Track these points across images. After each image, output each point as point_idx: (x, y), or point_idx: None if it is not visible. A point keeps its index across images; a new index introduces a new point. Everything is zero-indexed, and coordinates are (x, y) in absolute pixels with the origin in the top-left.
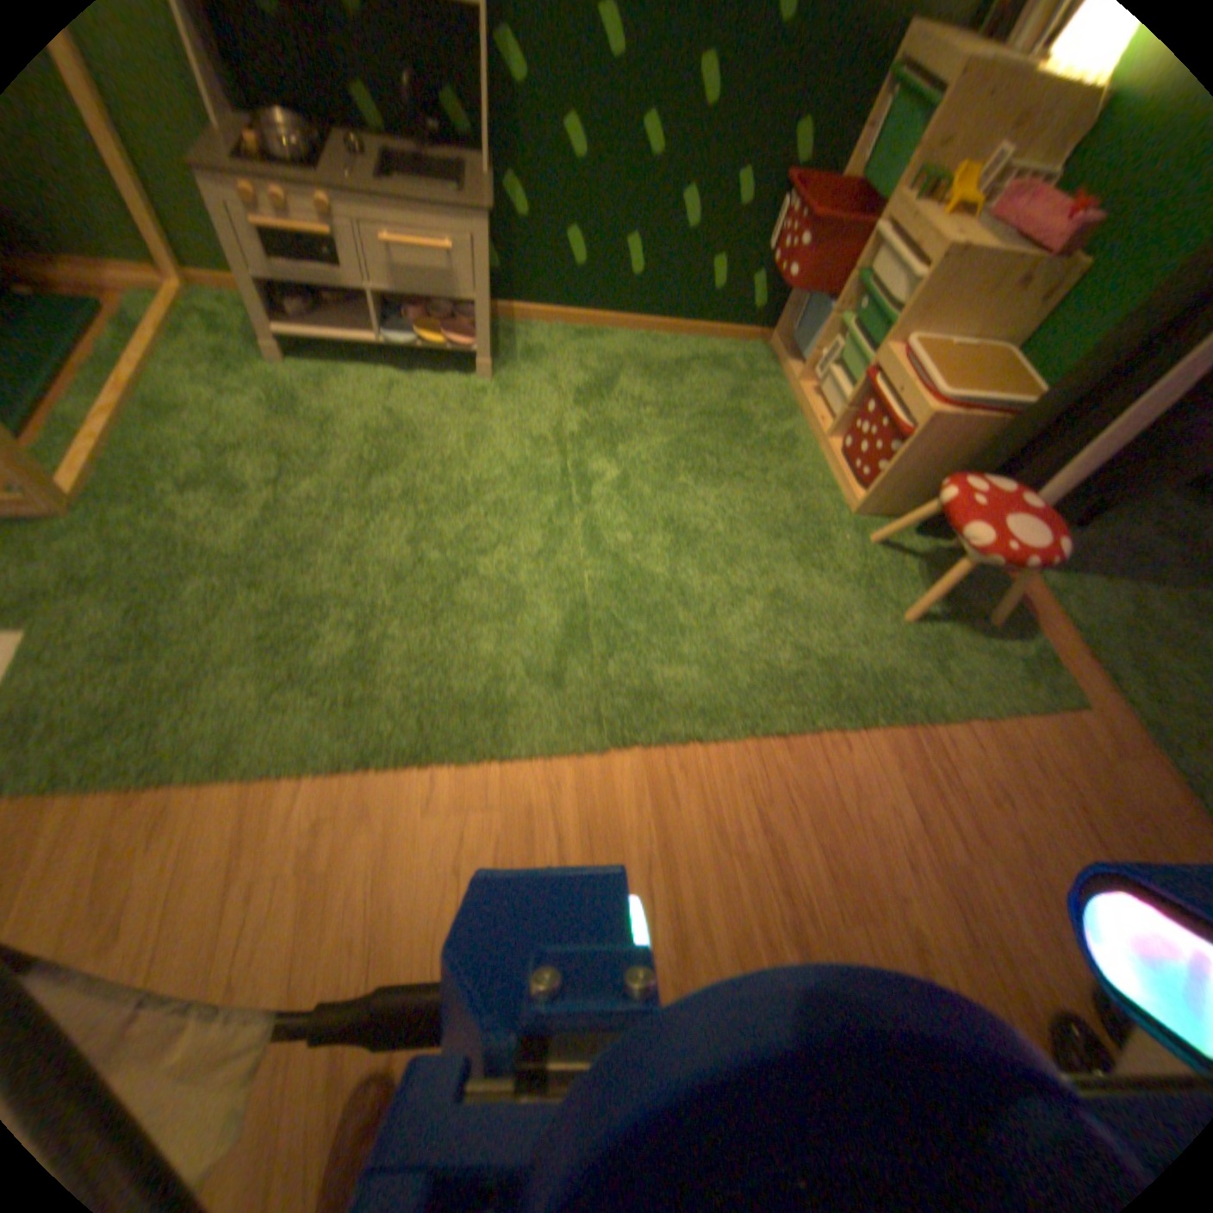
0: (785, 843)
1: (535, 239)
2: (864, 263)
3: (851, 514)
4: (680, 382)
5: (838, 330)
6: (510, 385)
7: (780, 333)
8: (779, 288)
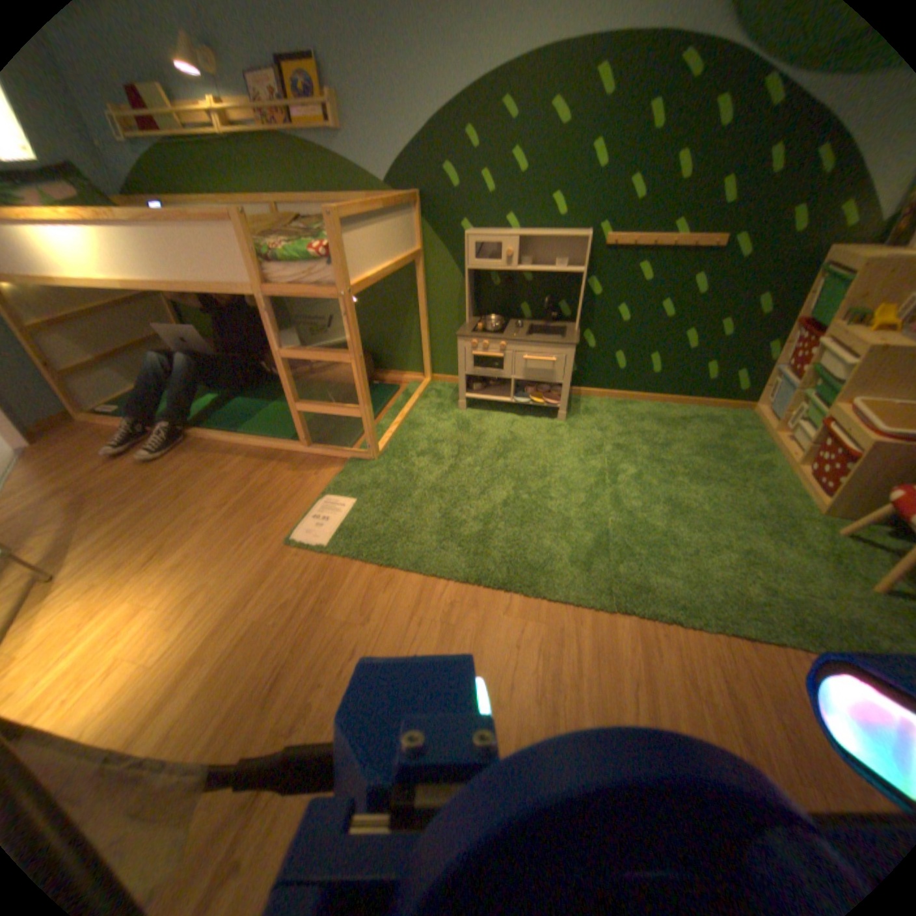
0: (746, 709)
1: (596, 357)
2: (815, 360)
3: (821, 515)
4: (682, 429)
5: (803, 400)
6: (573, 425)
7: (761, 404)
8: (757, 378)
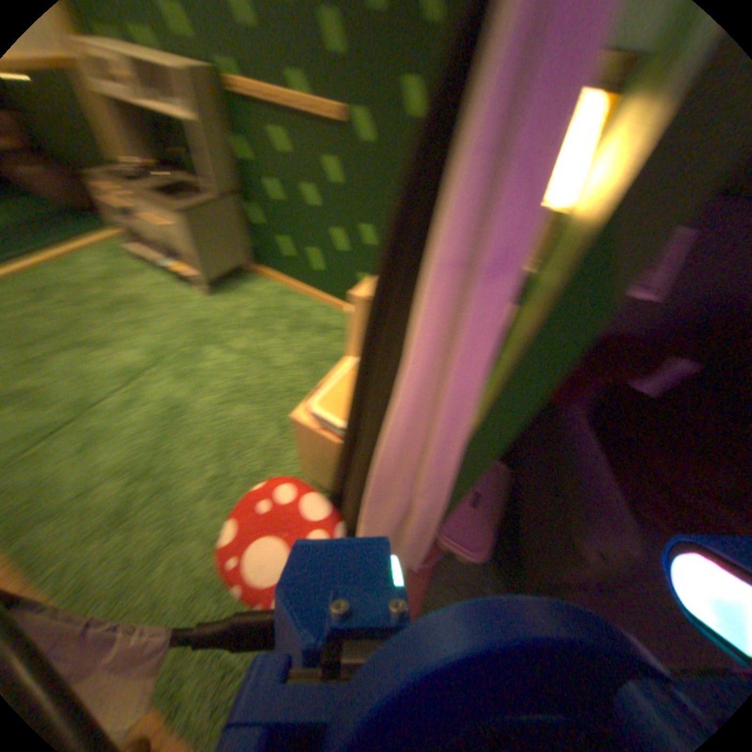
0: None
1: (263, 238)
2: None
3: (298, 476)
4: (304, 339)
5: None
6: (206, 305)
7: None
8: None
